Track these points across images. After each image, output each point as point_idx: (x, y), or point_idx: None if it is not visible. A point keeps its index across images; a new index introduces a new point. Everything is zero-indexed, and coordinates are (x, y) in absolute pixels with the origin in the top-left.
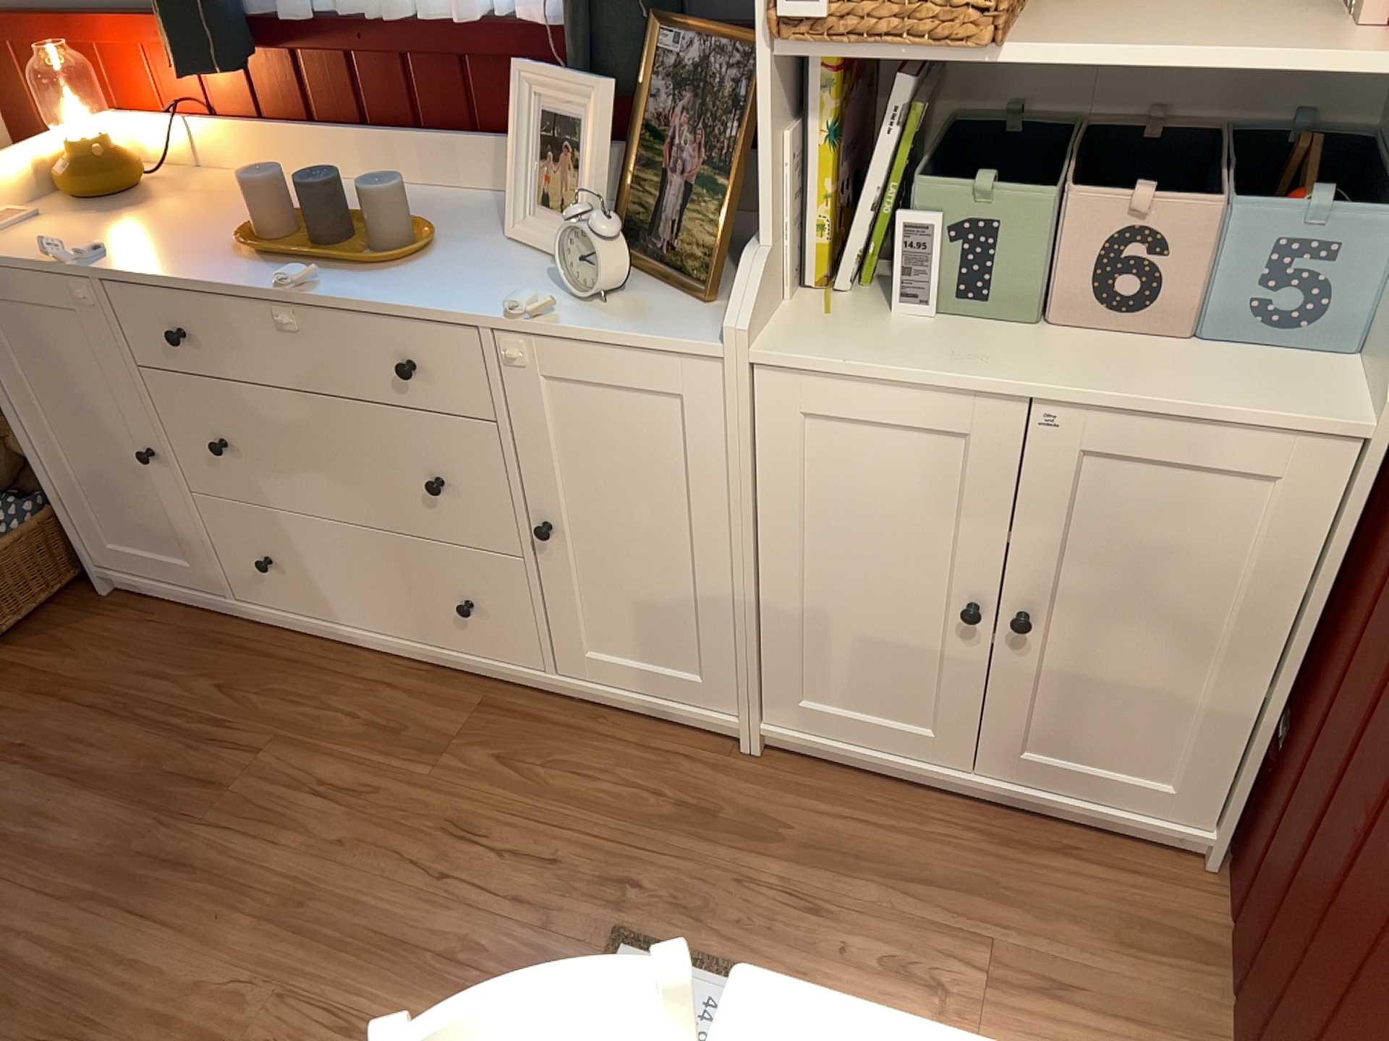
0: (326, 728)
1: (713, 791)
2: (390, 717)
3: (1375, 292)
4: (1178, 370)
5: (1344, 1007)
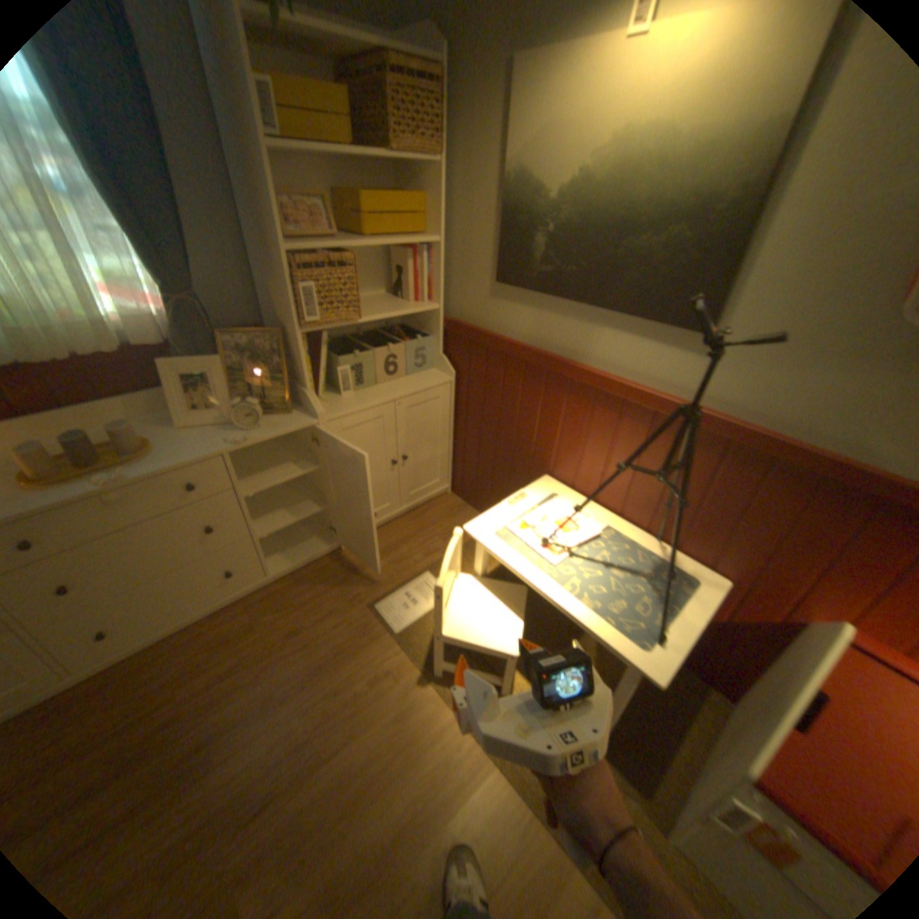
0: (189, 671)
1: (347, 564)
2: (213, 644)
3: (434, 353)
4: (411, 382)
5: (514, 474)
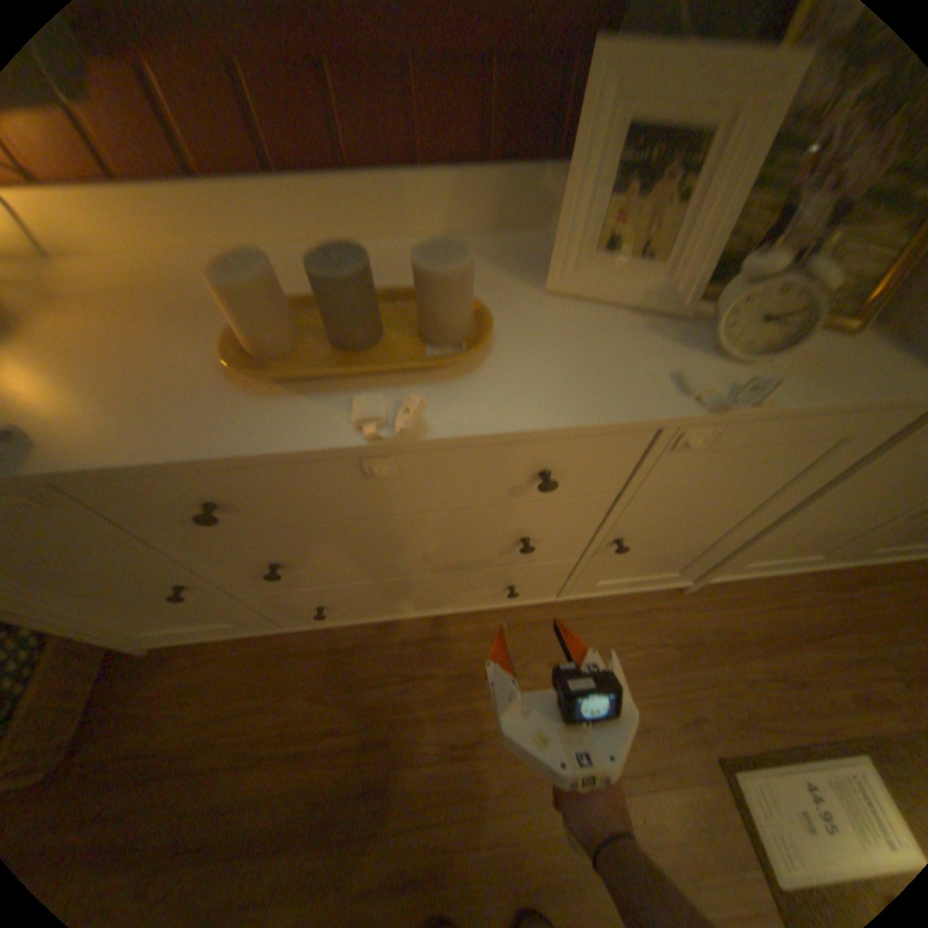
0: (417, 704)
1: (690, 632)
2: (456, 673)
3: None
4: None
5: None
